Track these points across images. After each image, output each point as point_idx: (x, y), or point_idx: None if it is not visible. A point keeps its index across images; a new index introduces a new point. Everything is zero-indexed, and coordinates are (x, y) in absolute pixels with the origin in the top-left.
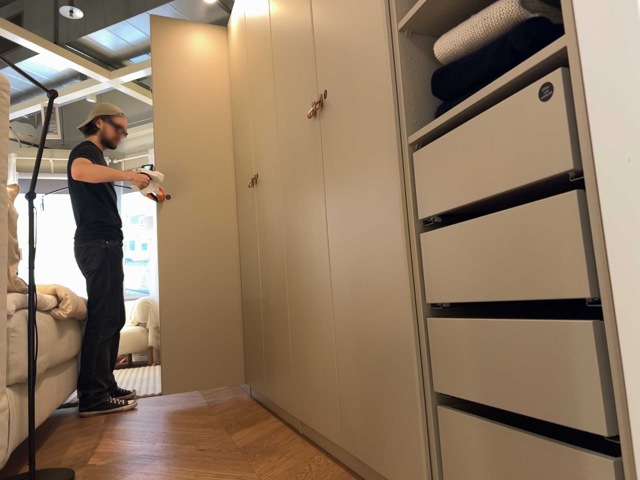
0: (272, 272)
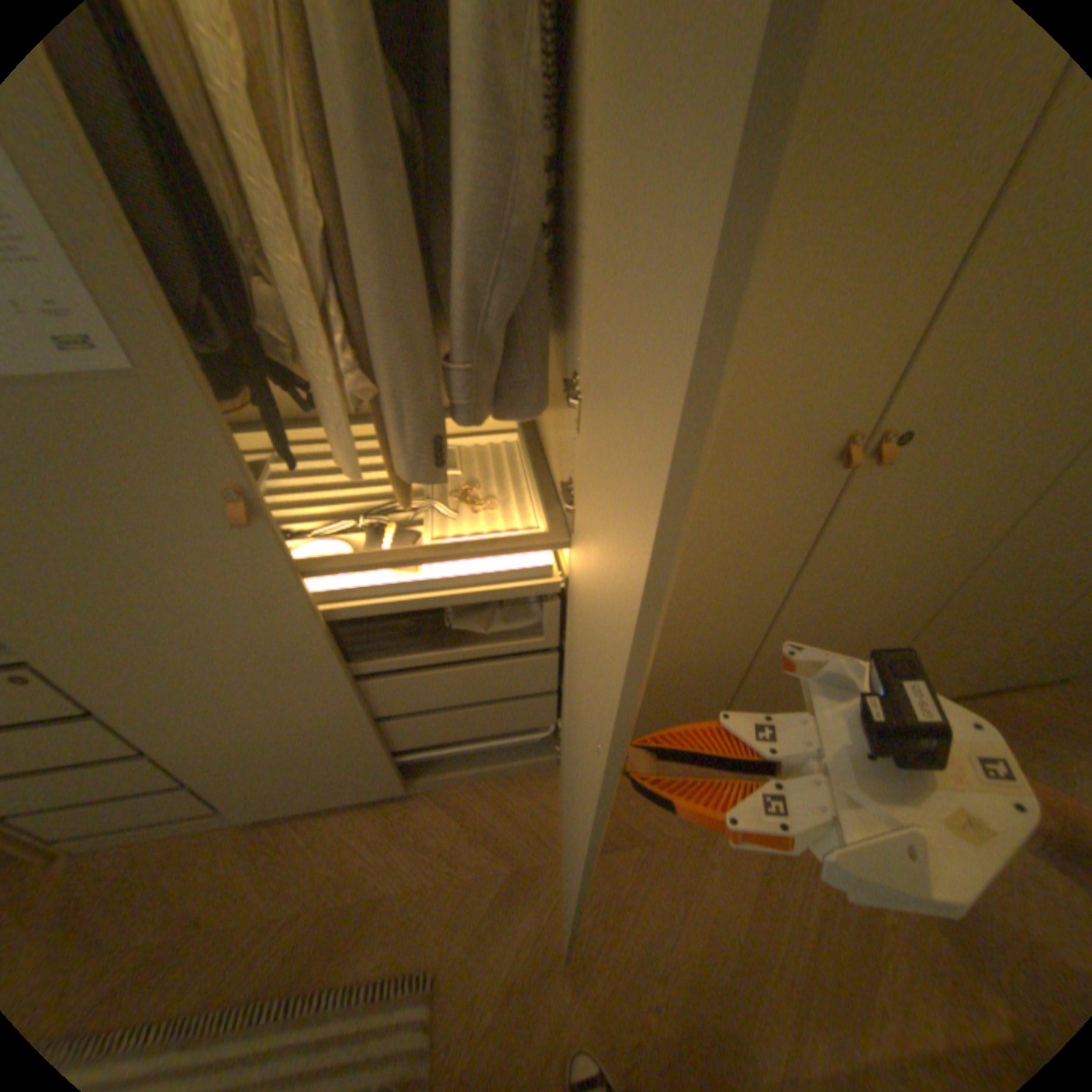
0: (851, 619)
